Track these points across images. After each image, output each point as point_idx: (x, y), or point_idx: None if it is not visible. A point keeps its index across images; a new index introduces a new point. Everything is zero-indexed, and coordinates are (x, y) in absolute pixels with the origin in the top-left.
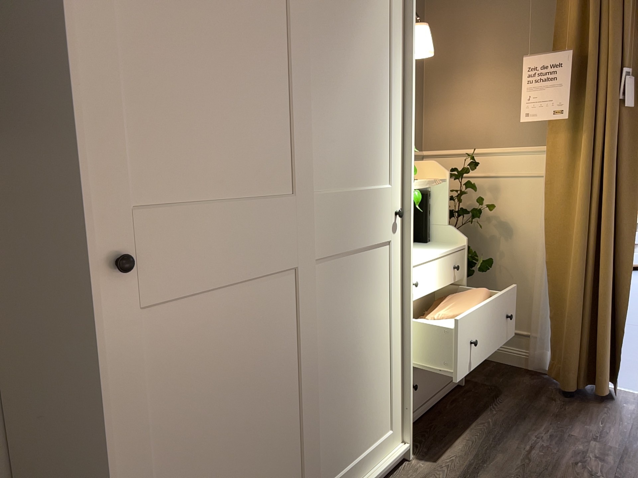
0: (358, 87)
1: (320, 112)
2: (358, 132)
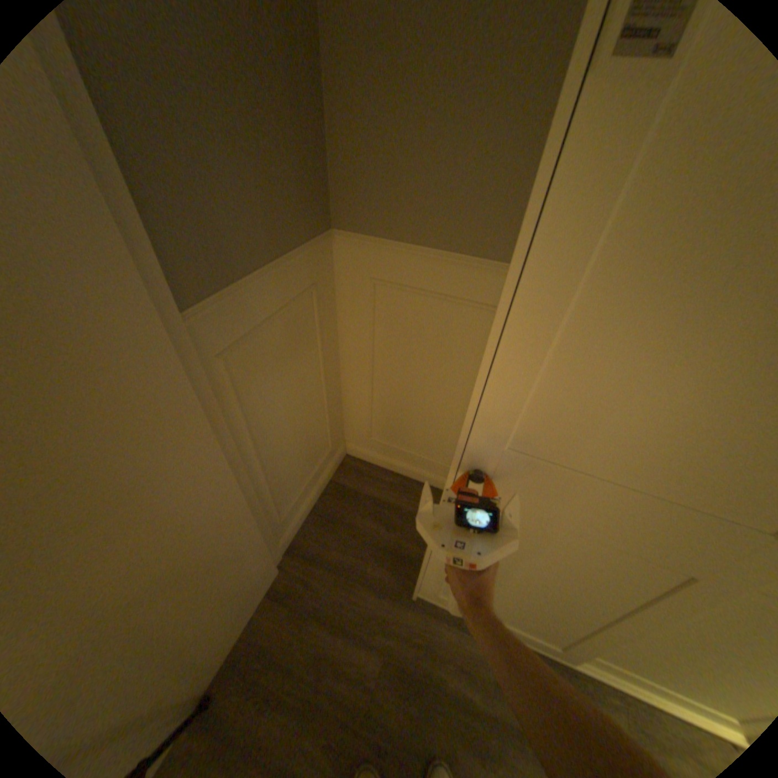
0: None
1: None
2: None
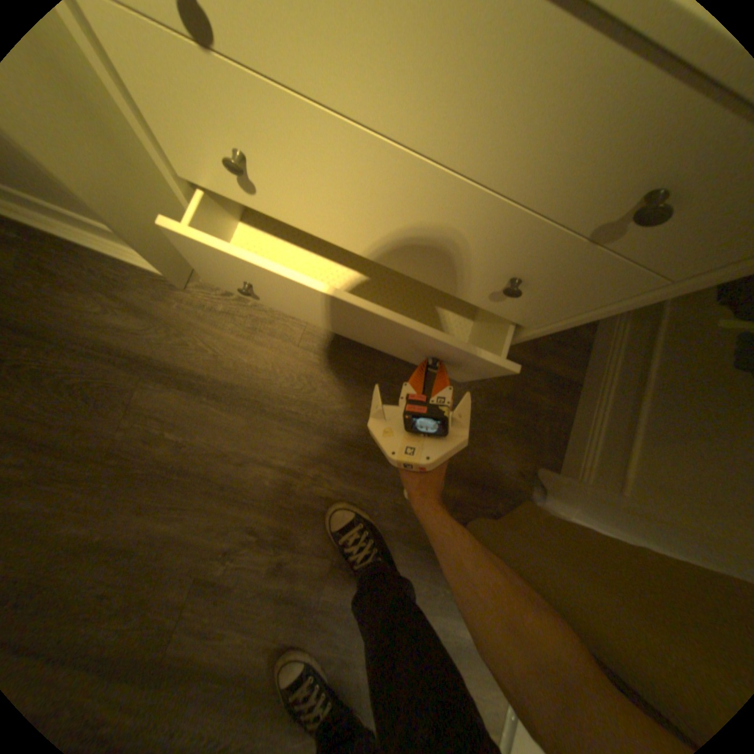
0: None
1: None
2: None
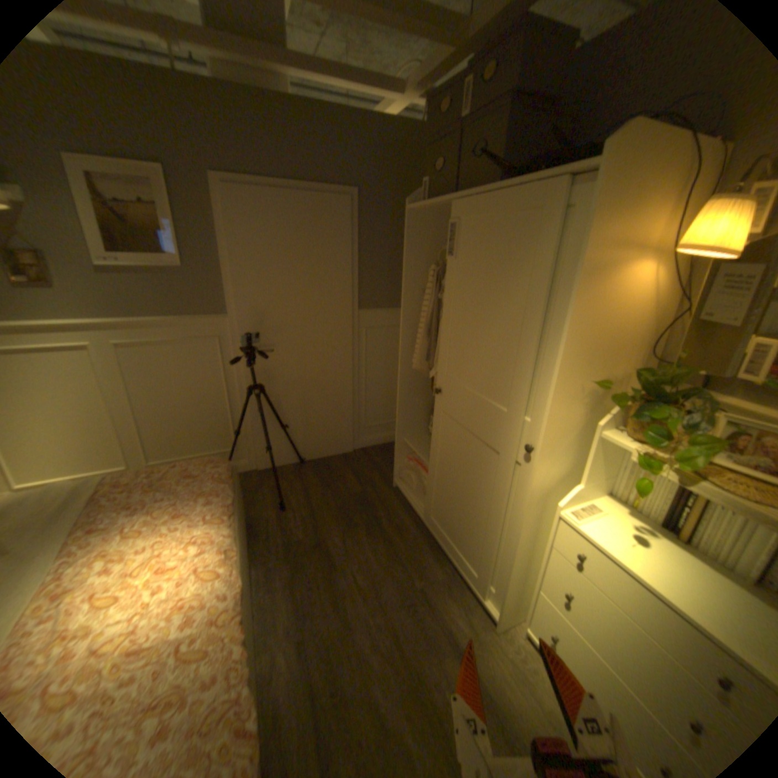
0: (512, 317)
1: (475, 331)
2: (505, 355)
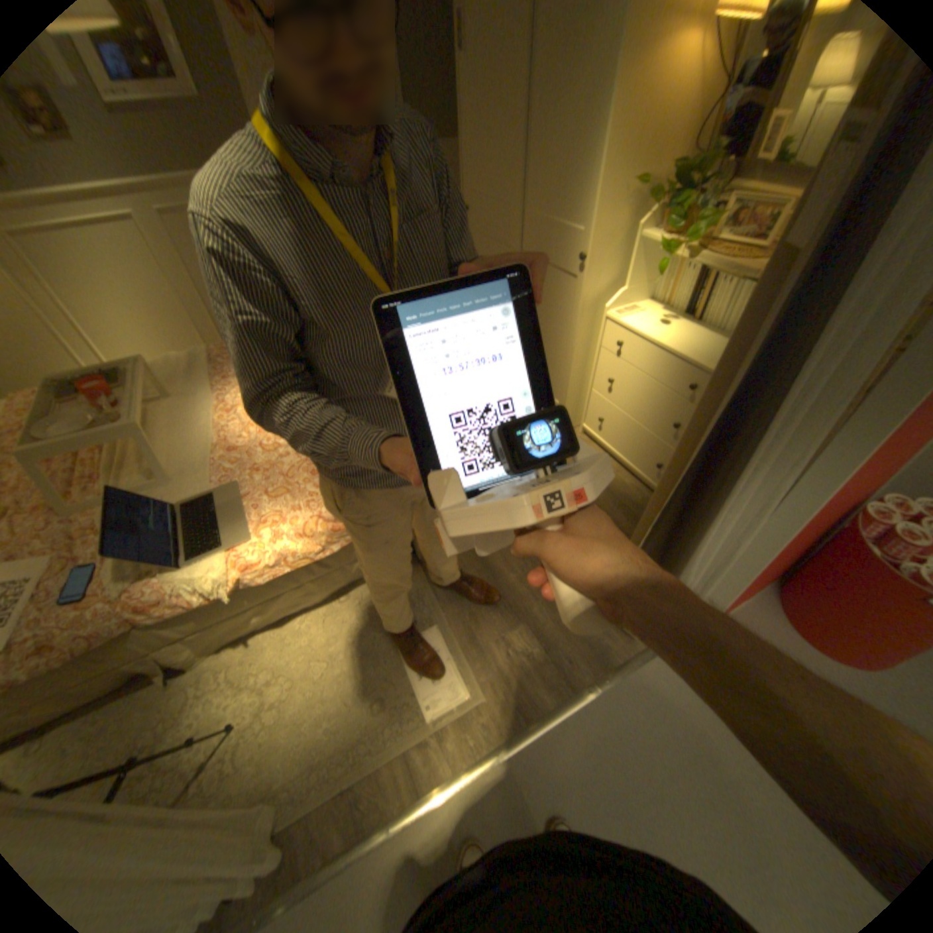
0: (569, 119)
1: (536, 145)
2: (564, 165)
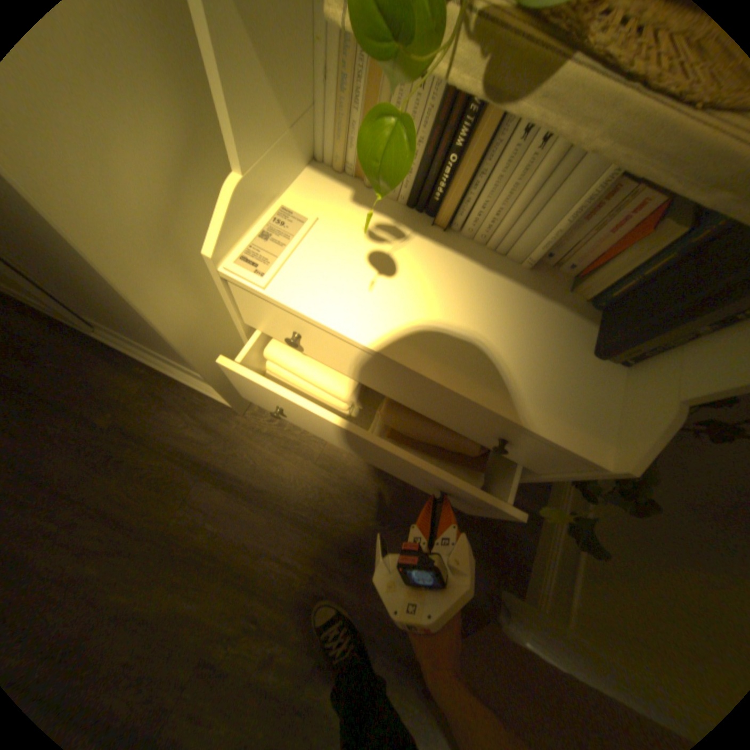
0: None
1: None
2: None
